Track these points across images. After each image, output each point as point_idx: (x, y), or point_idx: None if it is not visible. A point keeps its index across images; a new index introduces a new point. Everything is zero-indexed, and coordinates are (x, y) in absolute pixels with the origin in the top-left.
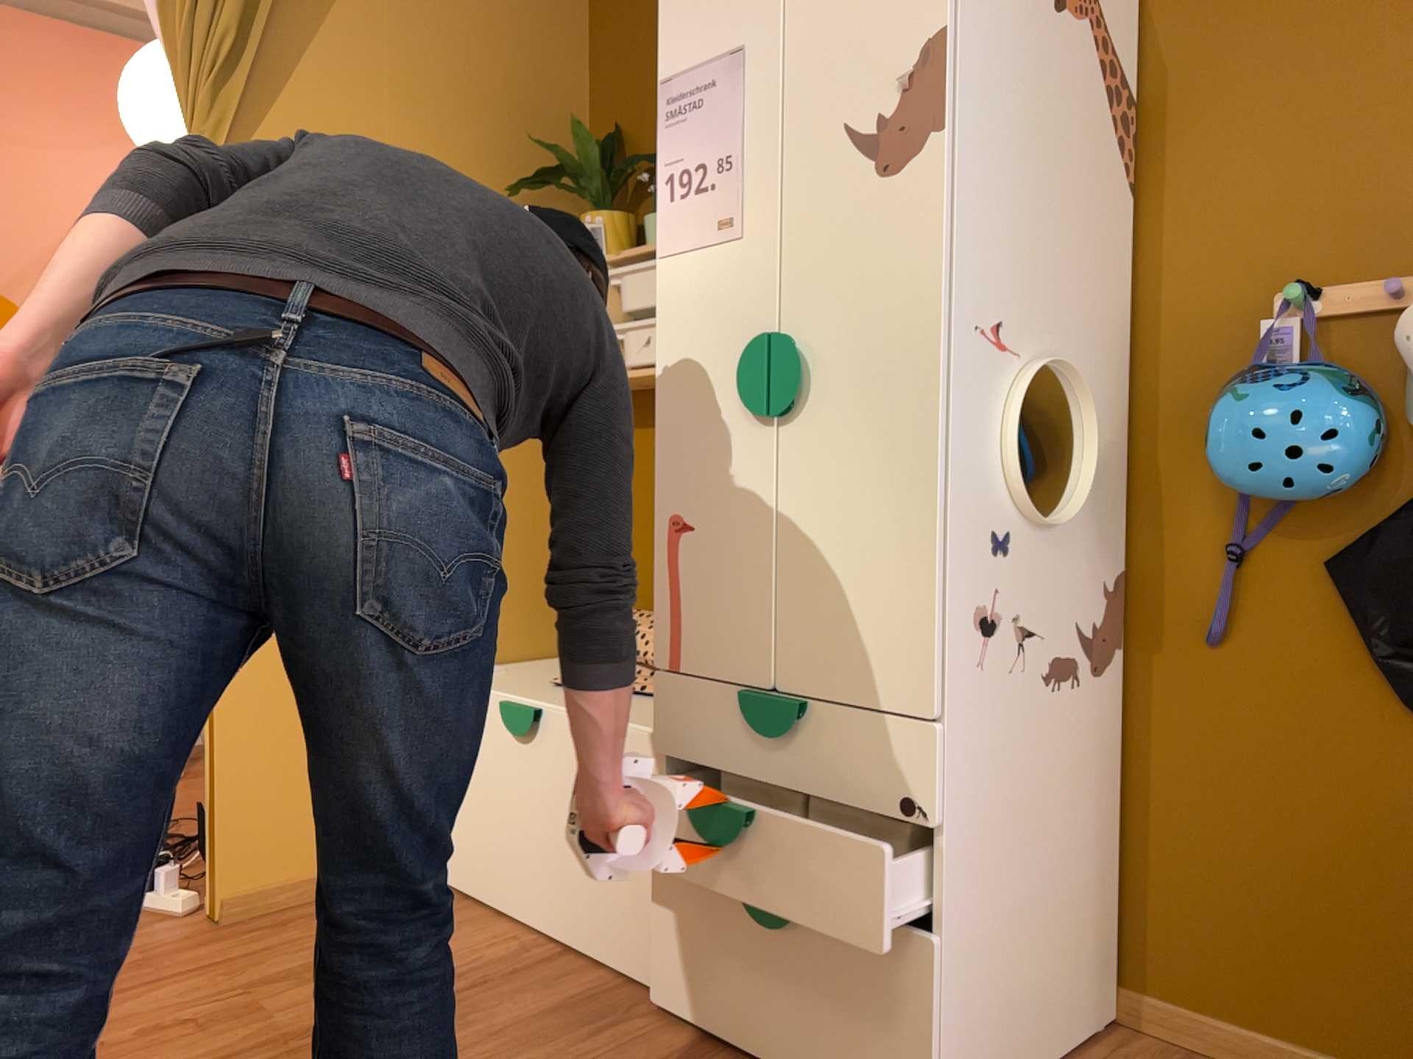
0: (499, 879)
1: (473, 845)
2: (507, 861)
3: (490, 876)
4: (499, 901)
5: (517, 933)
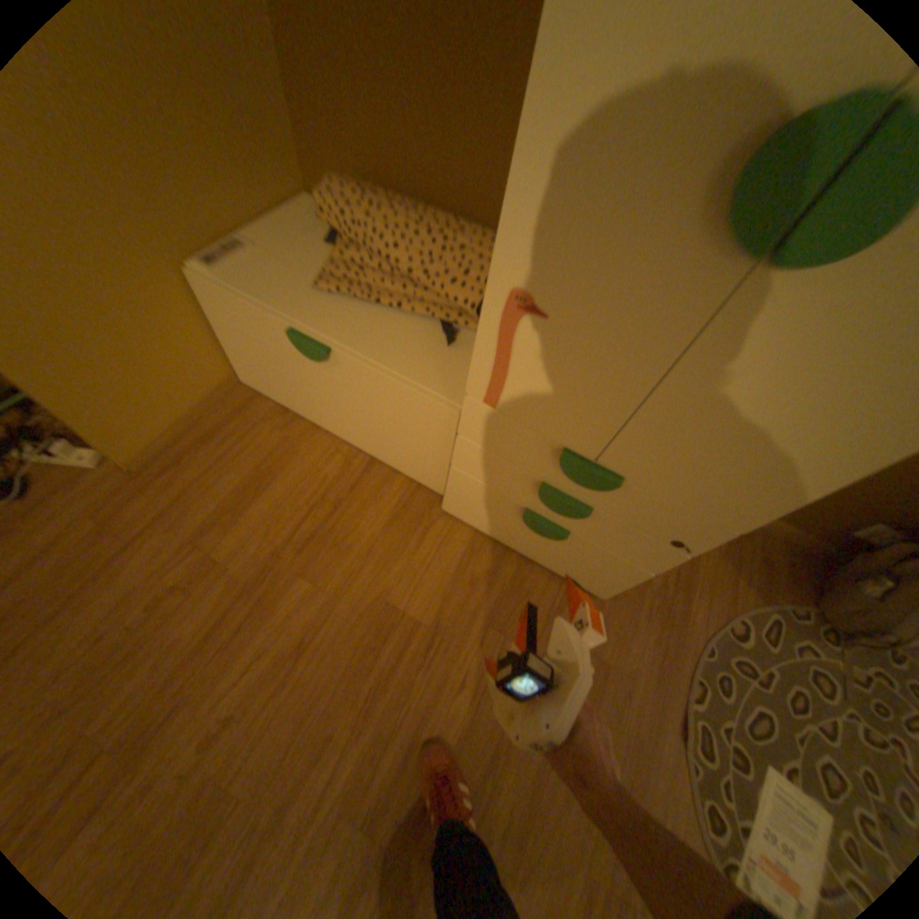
0: (312, 413)
1: (285, 391)
2: (318, 410)
3: (305, 409)
4: (315, 421)
5: (337, 445)
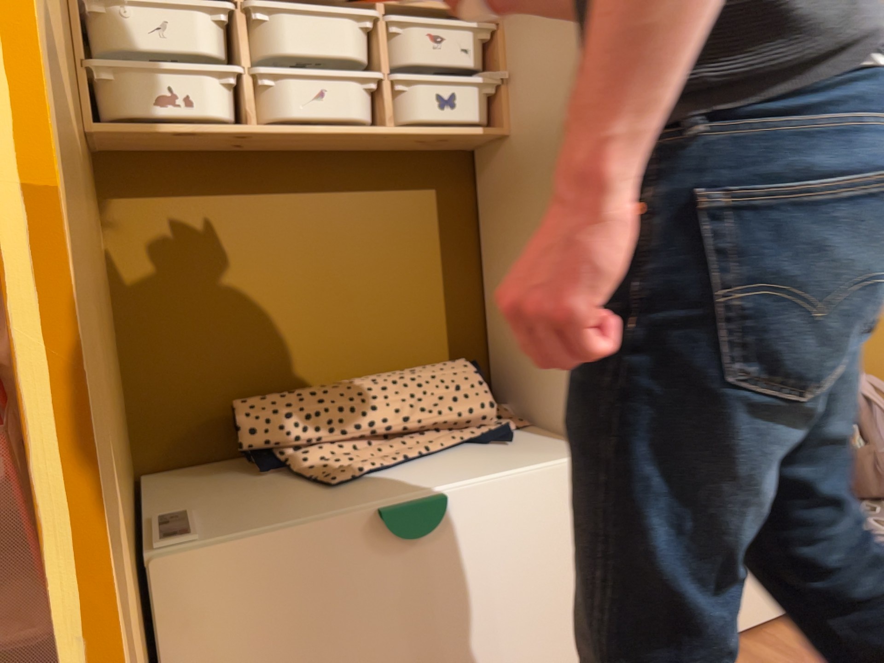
0: None
1: None
2: None
3: None
4: None
5: None
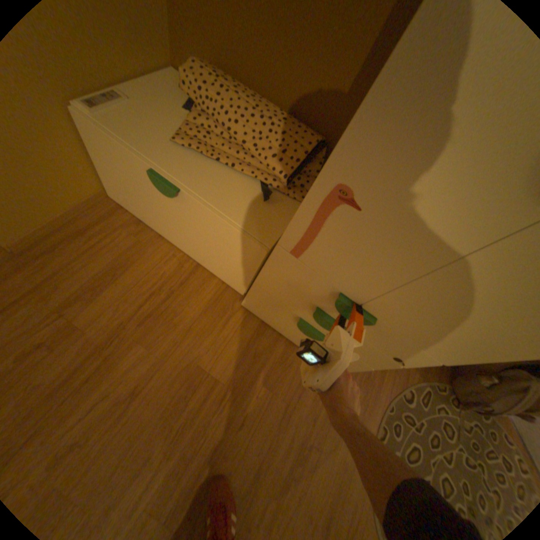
0: (159, 227)
1: (140, 209)
2: (164, 226)
3: (154, 223)
4: (160, 232)
5: (174, 251)
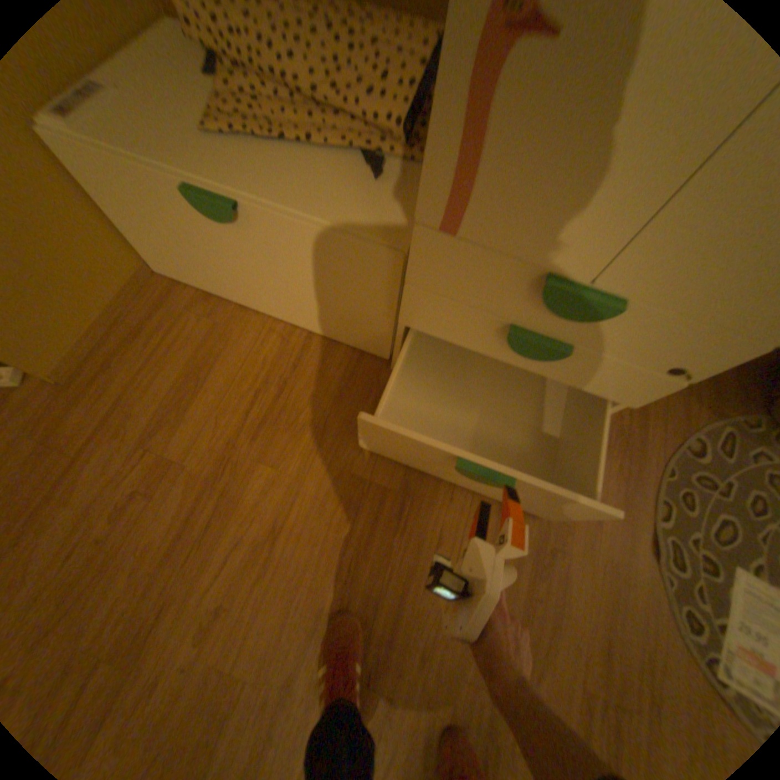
0: (236, 293)
1: (200, 272)
2: (241, 287)
3: (226, 290)
4: (241, 302)
5: (269, 324)
